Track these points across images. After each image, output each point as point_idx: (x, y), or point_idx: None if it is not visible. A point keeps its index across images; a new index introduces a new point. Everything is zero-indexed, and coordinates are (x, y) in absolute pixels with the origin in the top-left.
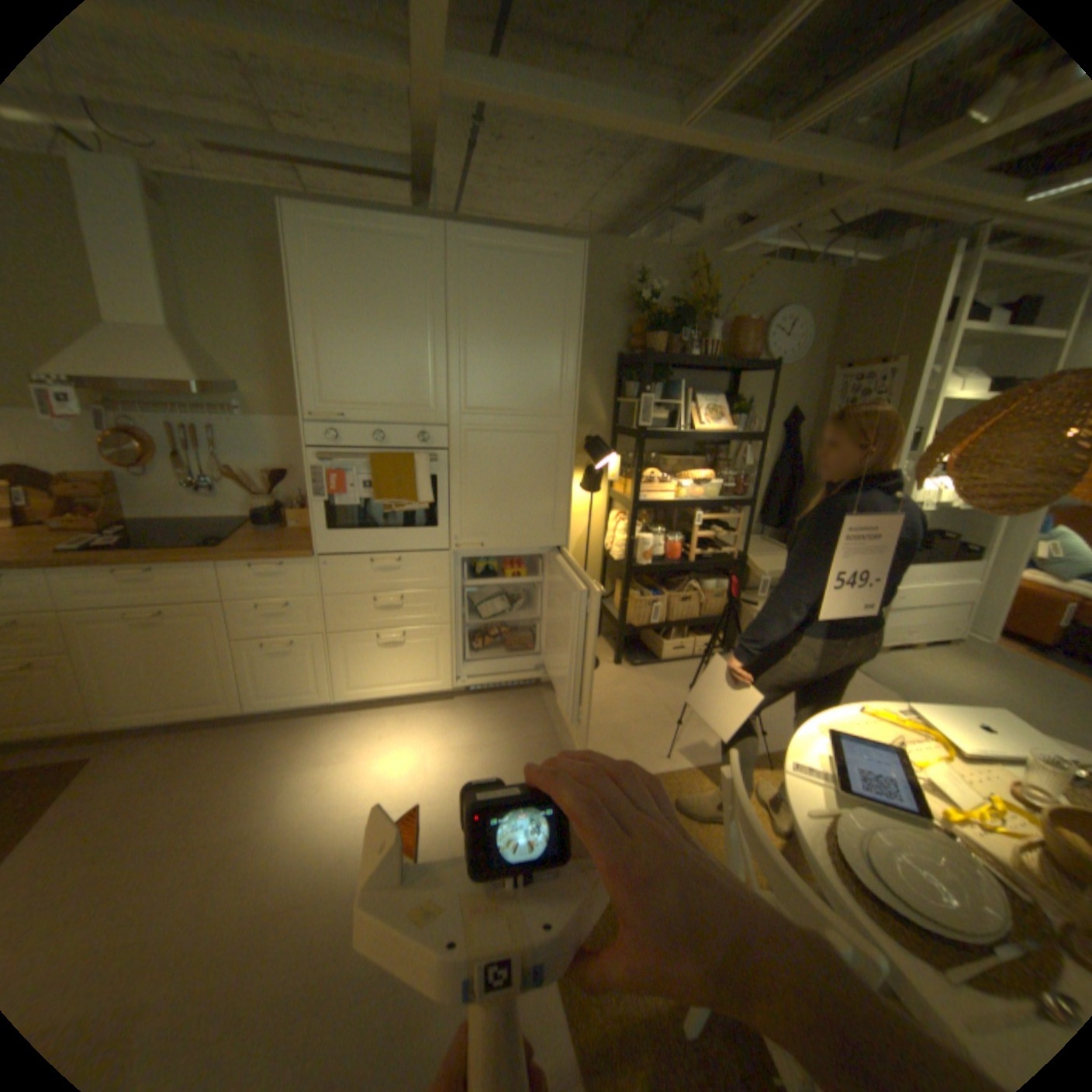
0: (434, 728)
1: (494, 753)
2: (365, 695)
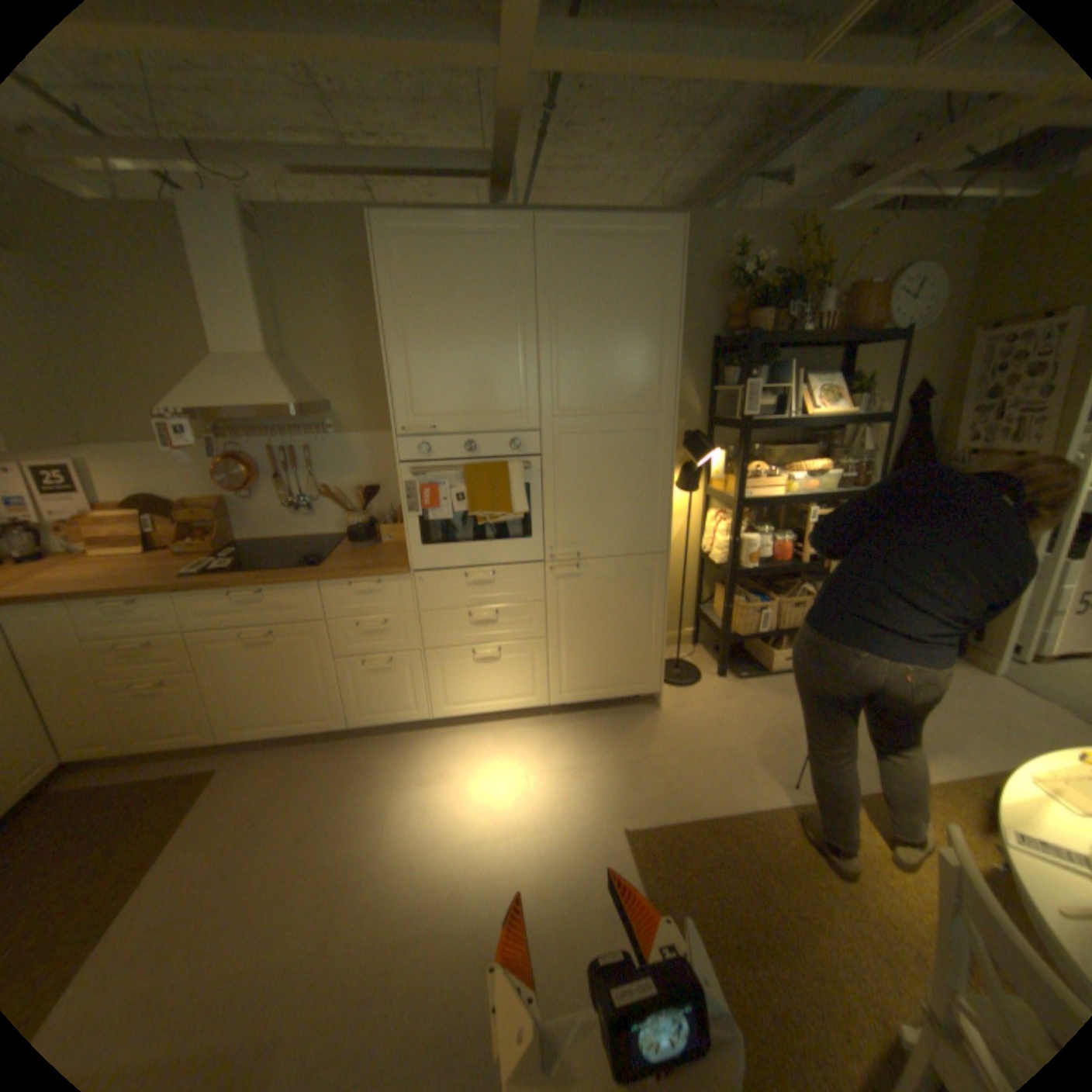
0: (533, 747)
1: (599, 776)
2: (462, 711)
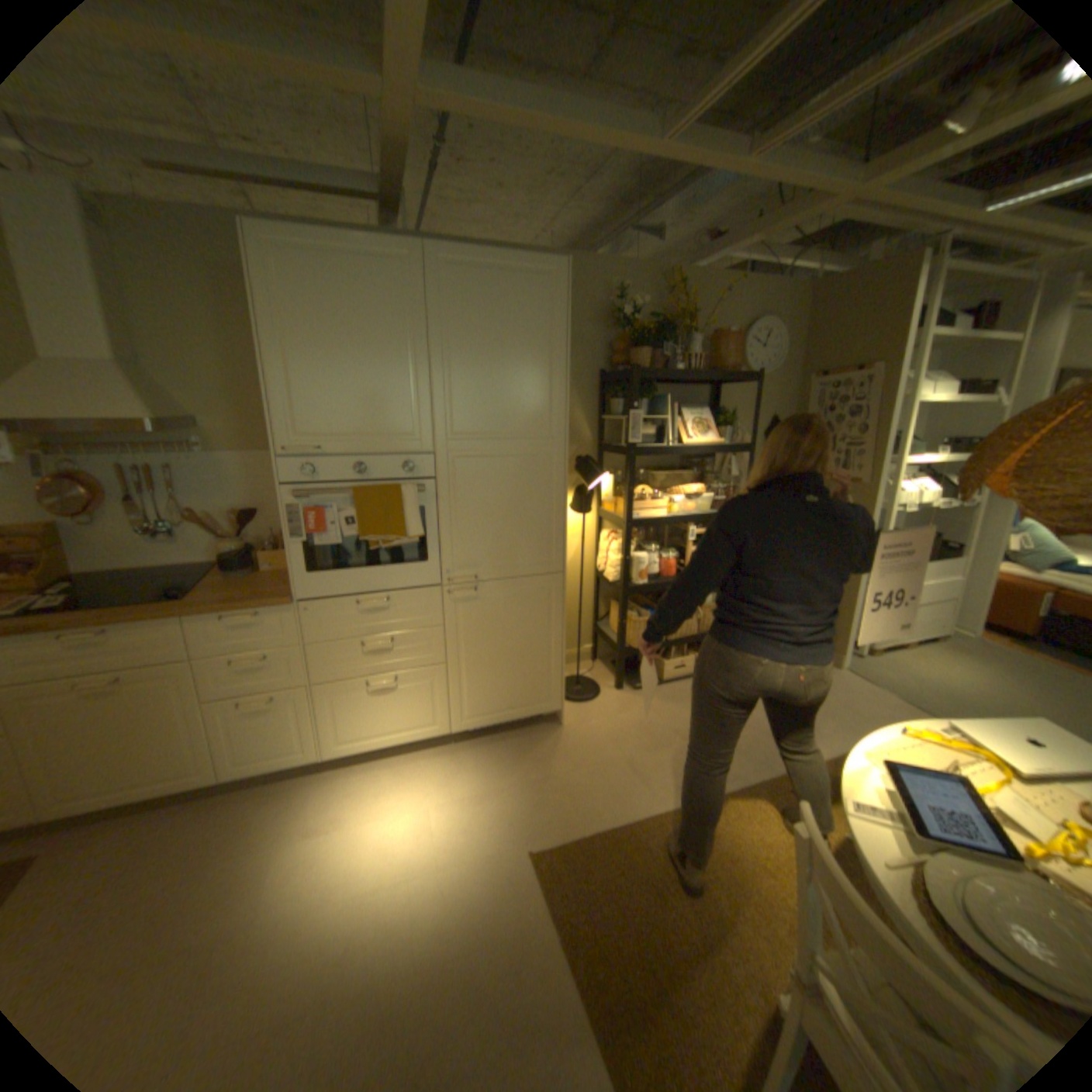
0: (434, 779)
1: (502, 802)
2: (355, 749)
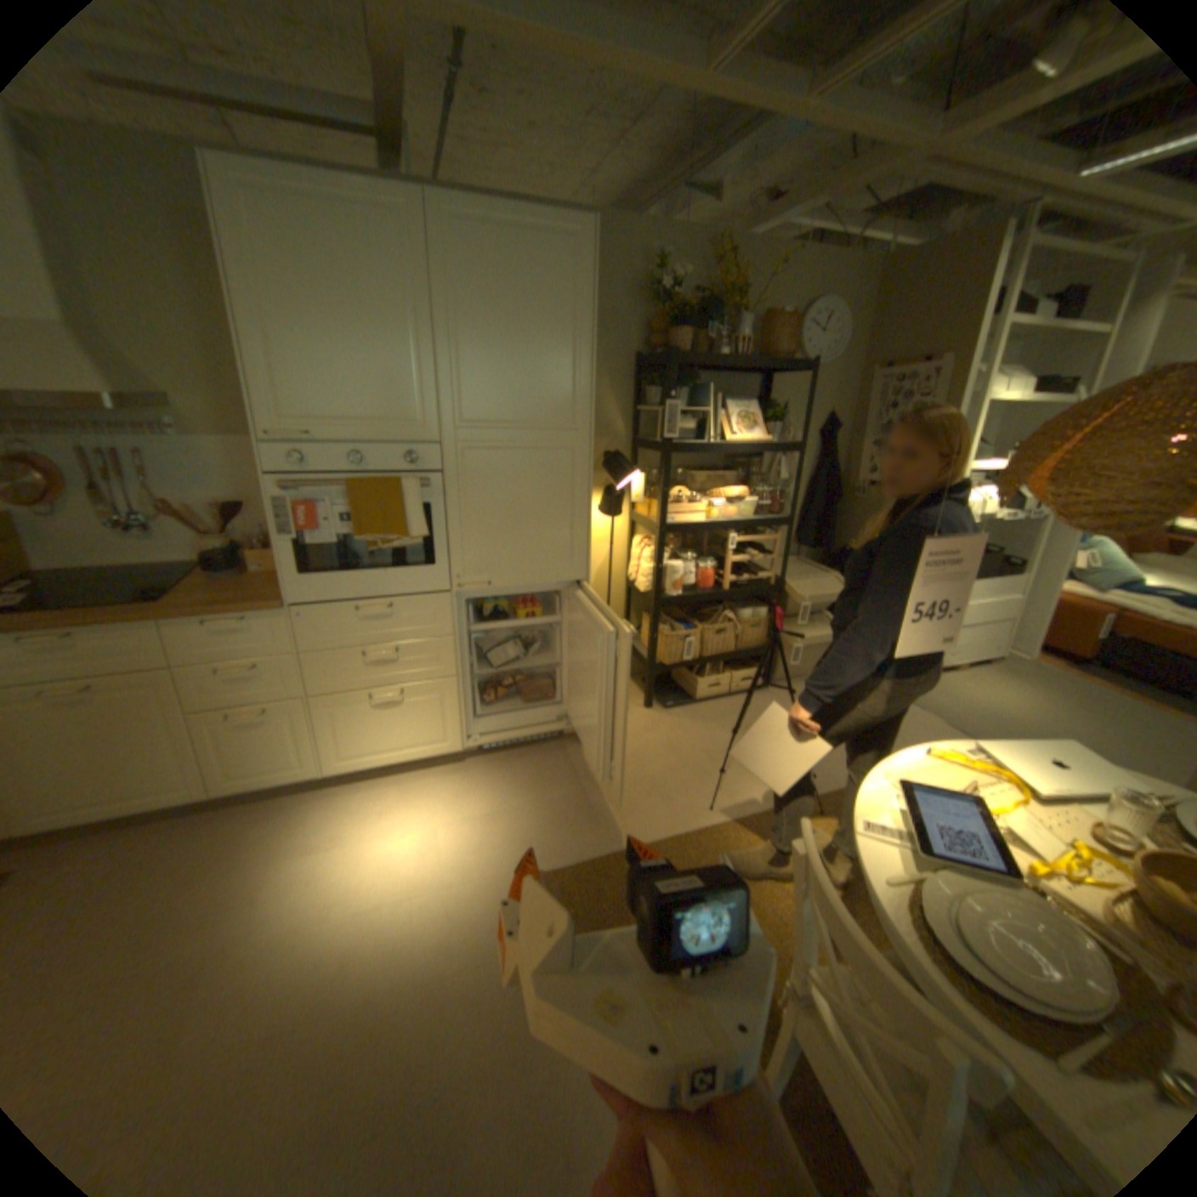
0: (445, 796)
1: (516, 820)
2: (360, 765)
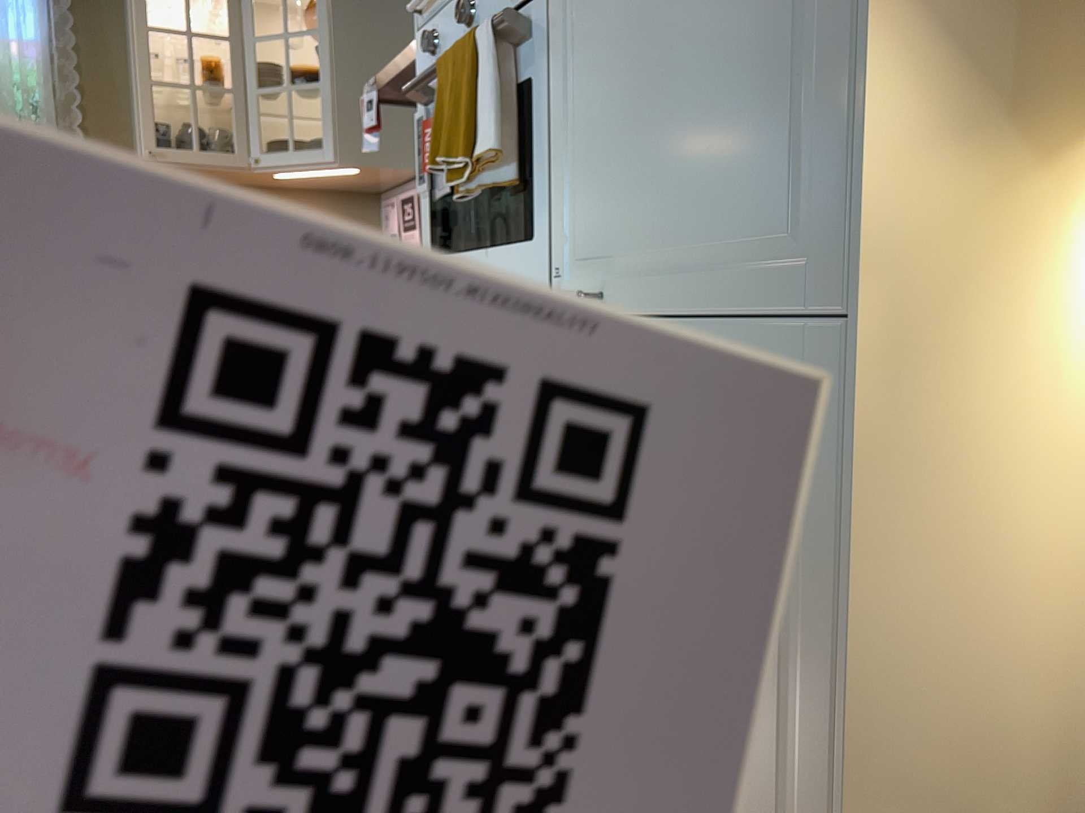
0: None
1: None
2: None
